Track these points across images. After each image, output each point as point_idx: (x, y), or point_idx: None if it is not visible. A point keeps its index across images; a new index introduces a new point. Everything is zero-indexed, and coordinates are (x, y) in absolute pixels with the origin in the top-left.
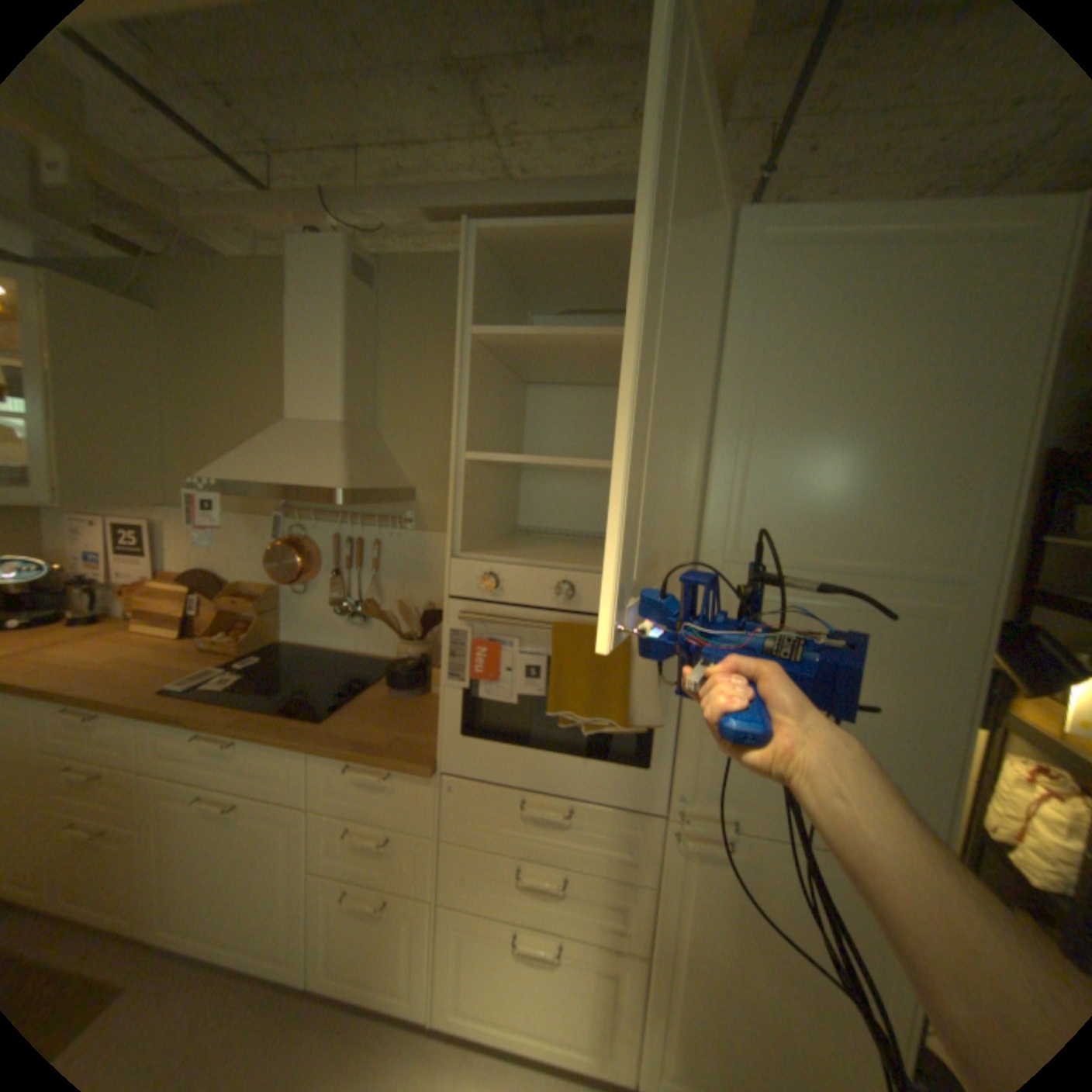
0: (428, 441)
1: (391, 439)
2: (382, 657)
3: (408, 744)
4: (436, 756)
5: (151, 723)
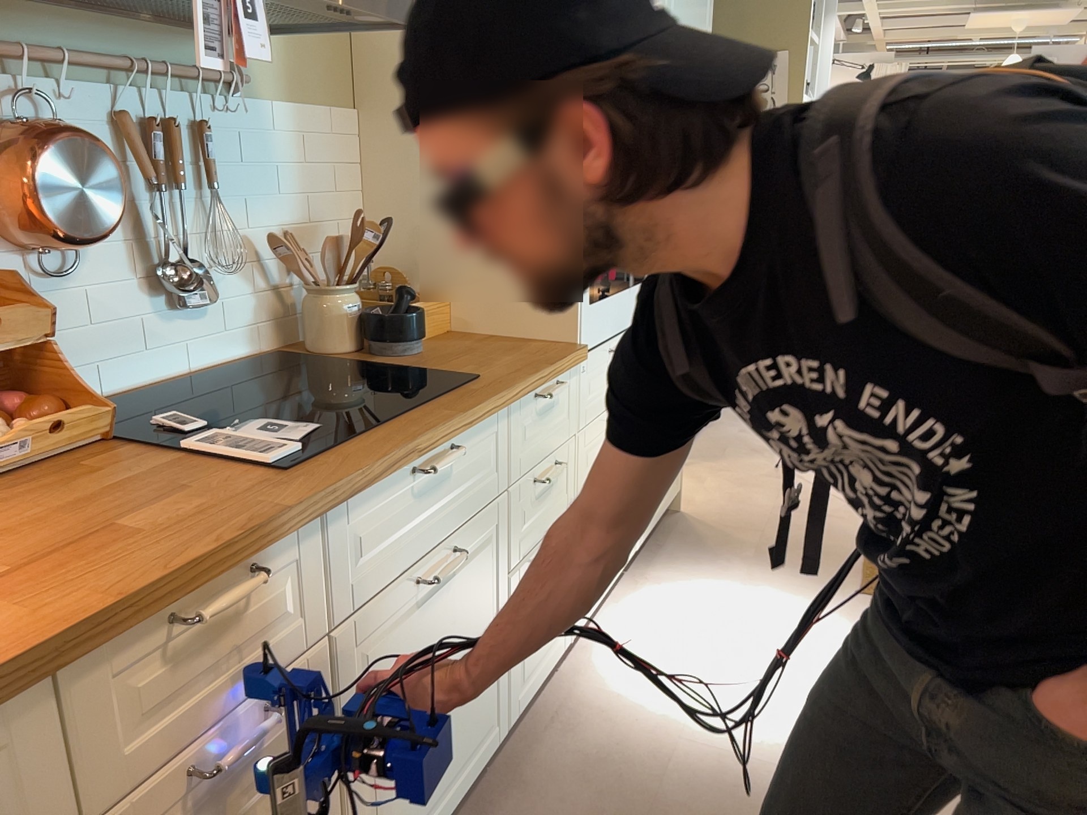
0: None
1: None
2: (239, 358)
3: (542, 350)
4: (568, 343)
5: (372, 485)
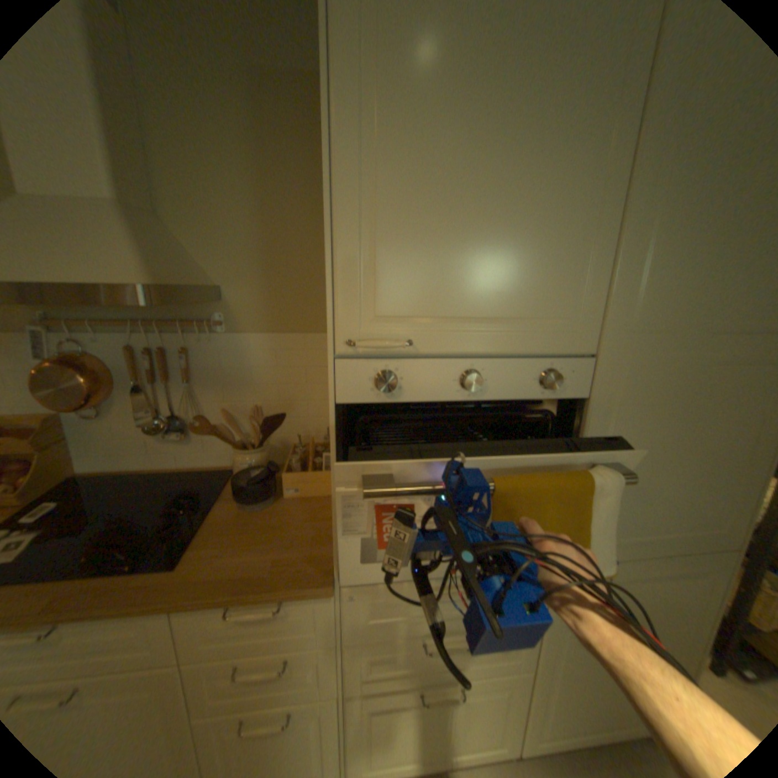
0: (229, 229)
1: (181, 227)
2: (210, 466)
3: (293, 564)
4: (331, 569)
5: None
